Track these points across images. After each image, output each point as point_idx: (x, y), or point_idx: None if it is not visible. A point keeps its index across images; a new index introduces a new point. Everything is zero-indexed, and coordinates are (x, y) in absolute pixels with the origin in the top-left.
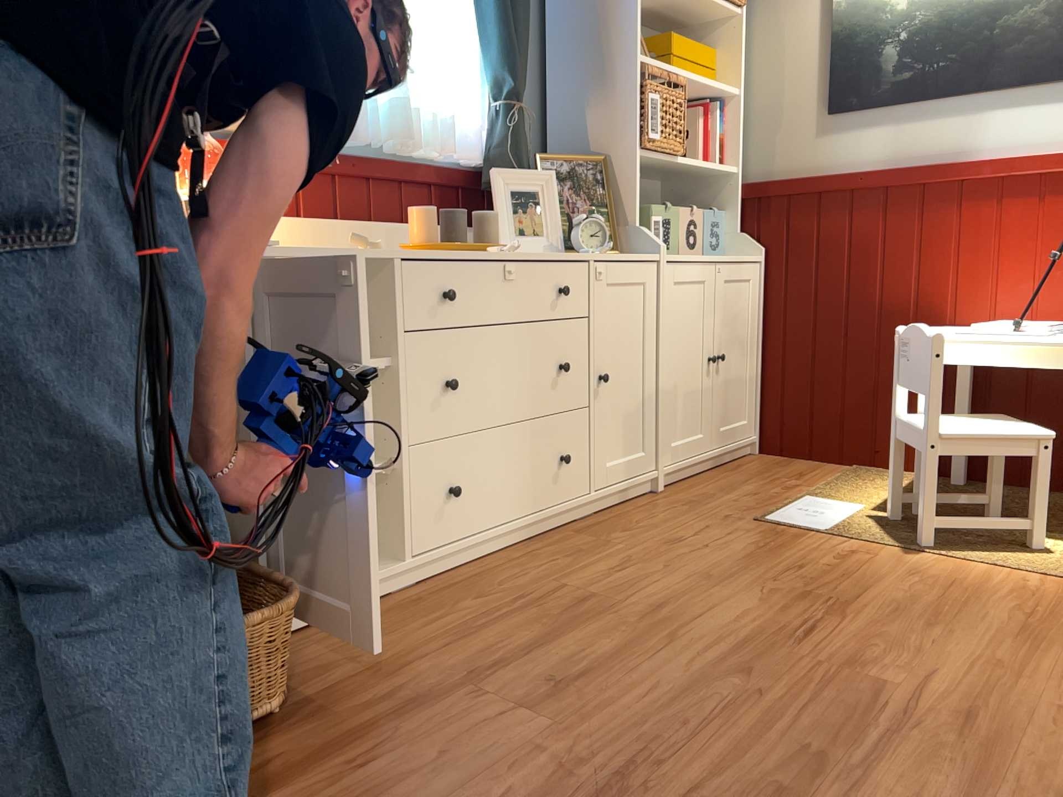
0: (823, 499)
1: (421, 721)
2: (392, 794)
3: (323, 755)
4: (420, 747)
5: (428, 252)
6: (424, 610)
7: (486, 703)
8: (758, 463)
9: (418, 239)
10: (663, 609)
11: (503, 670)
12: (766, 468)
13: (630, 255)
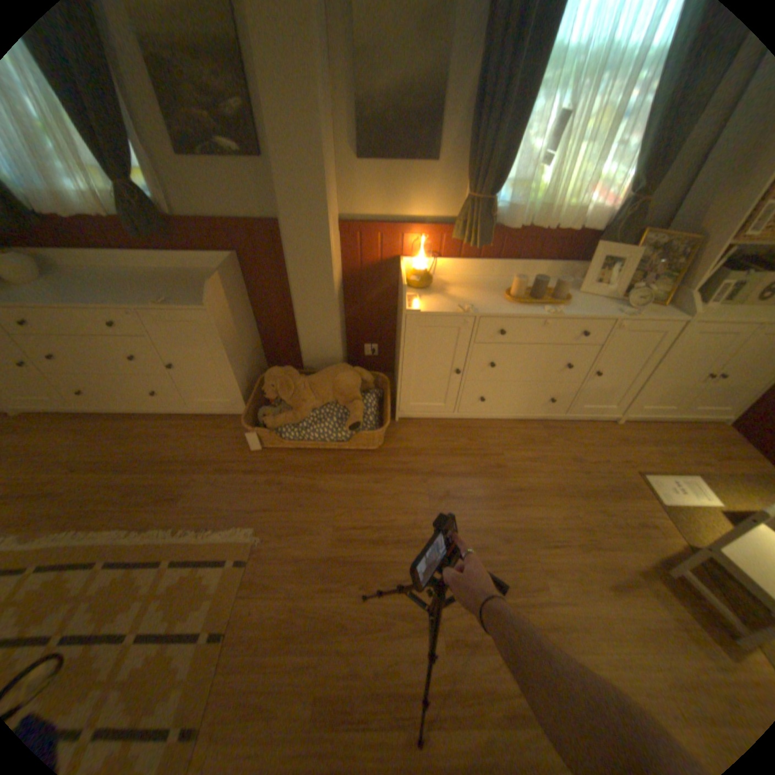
0: (703, 486)
1: (401, 478)
2: (373, 497)
3: (372, 471)
4: (392, 487)
5: (504, 307)
6: (447, 434)
7: (421, 486)
8: (713, 435)
9: (511, 292)
10: (519, 492)
11: (439, 477)
12: (712, 441)
13: (666, 313)
